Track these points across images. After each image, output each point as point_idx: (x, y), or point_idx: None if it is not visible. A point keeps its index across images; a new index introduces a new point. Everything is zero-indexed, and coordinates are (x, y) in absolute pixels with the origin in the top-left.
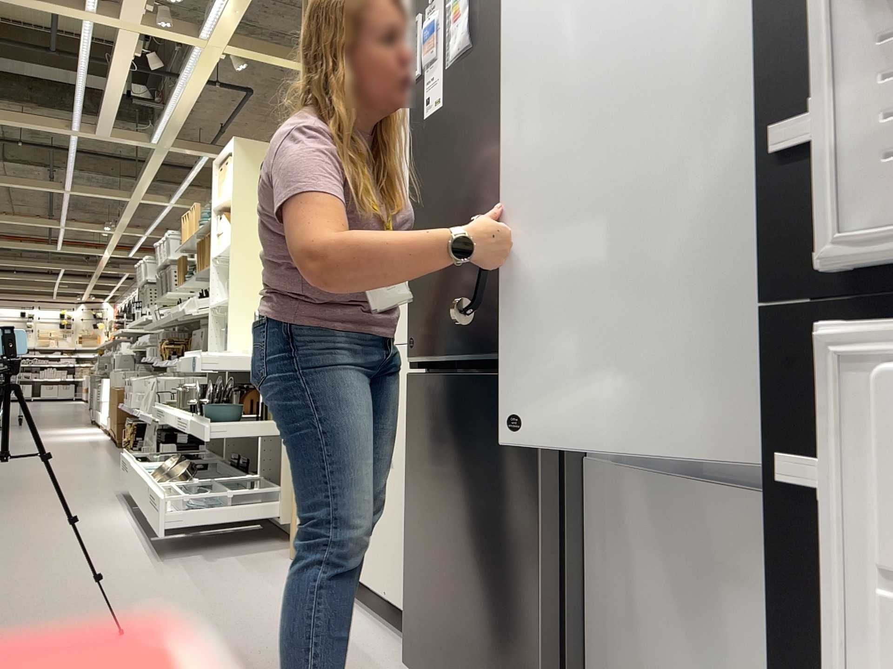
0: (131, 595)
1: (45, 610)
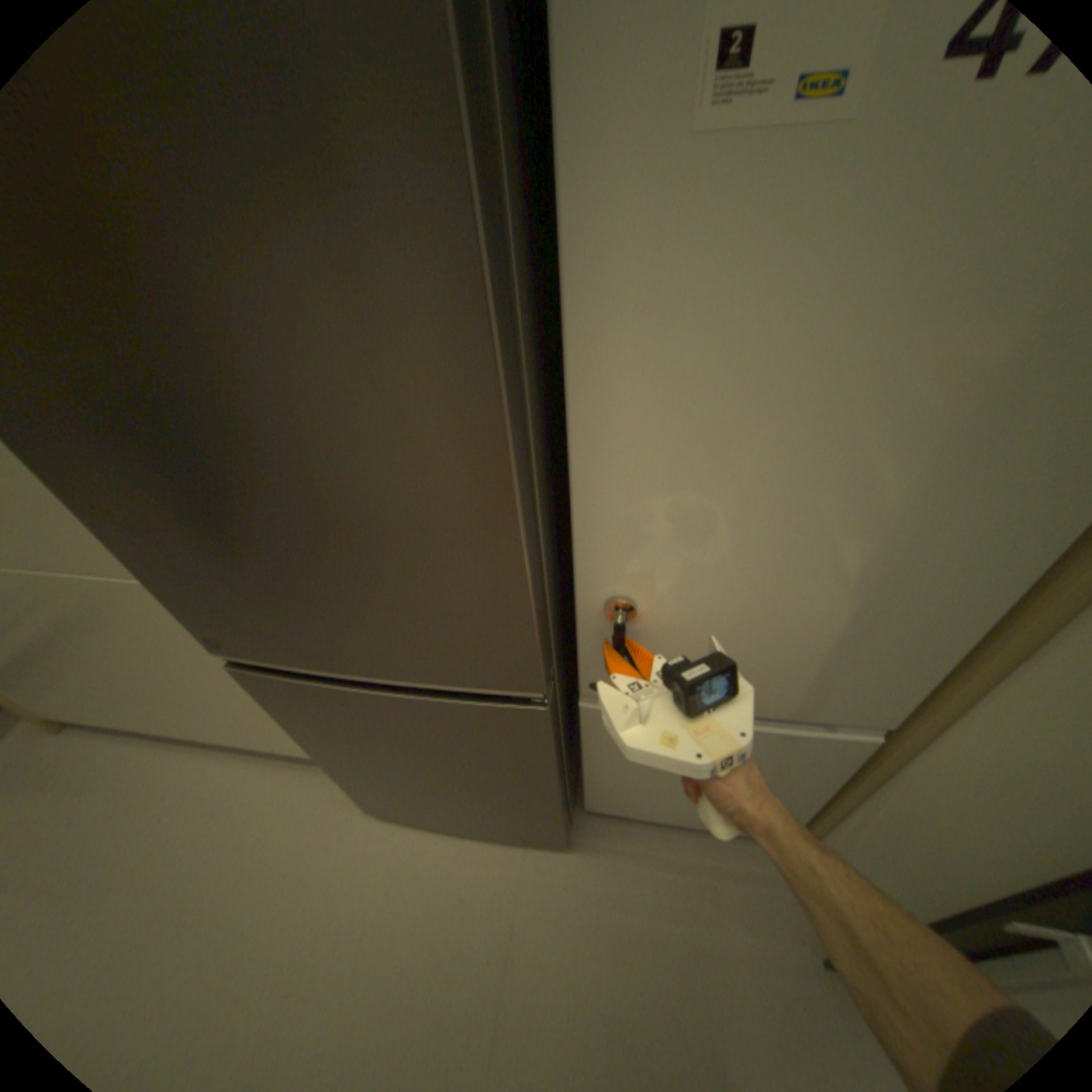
0: None
1: None
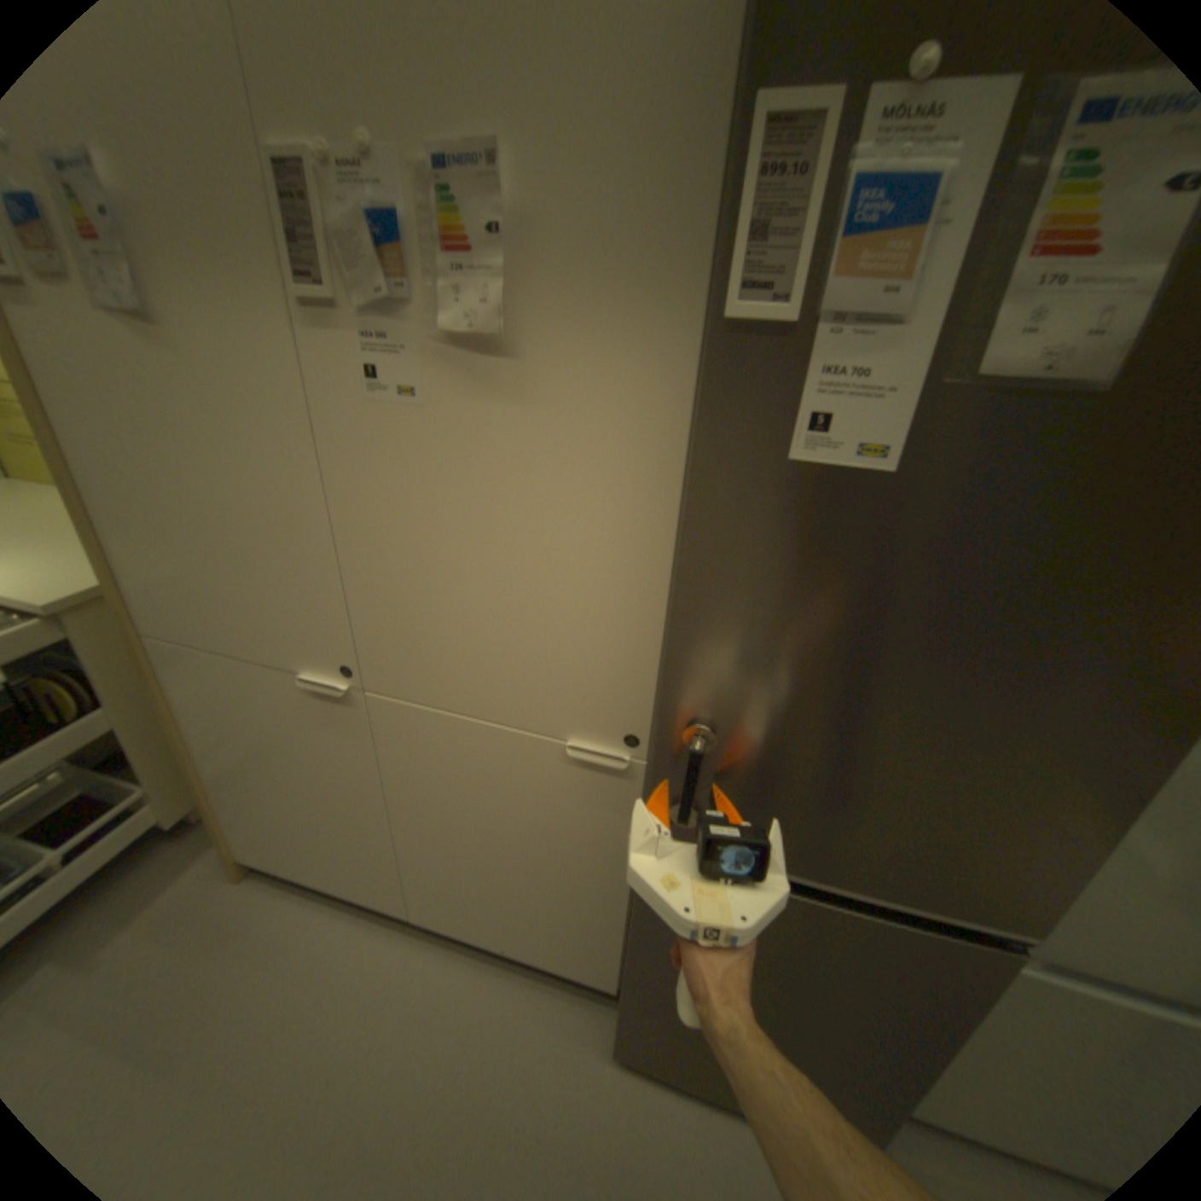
0: None
1: None
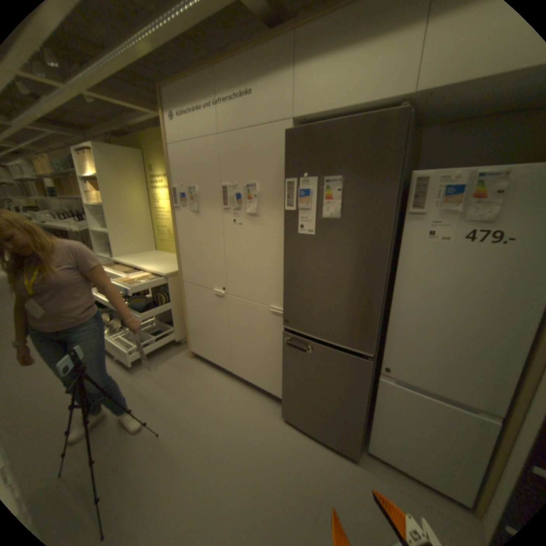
0: (138, 404)
1: (103, 429)
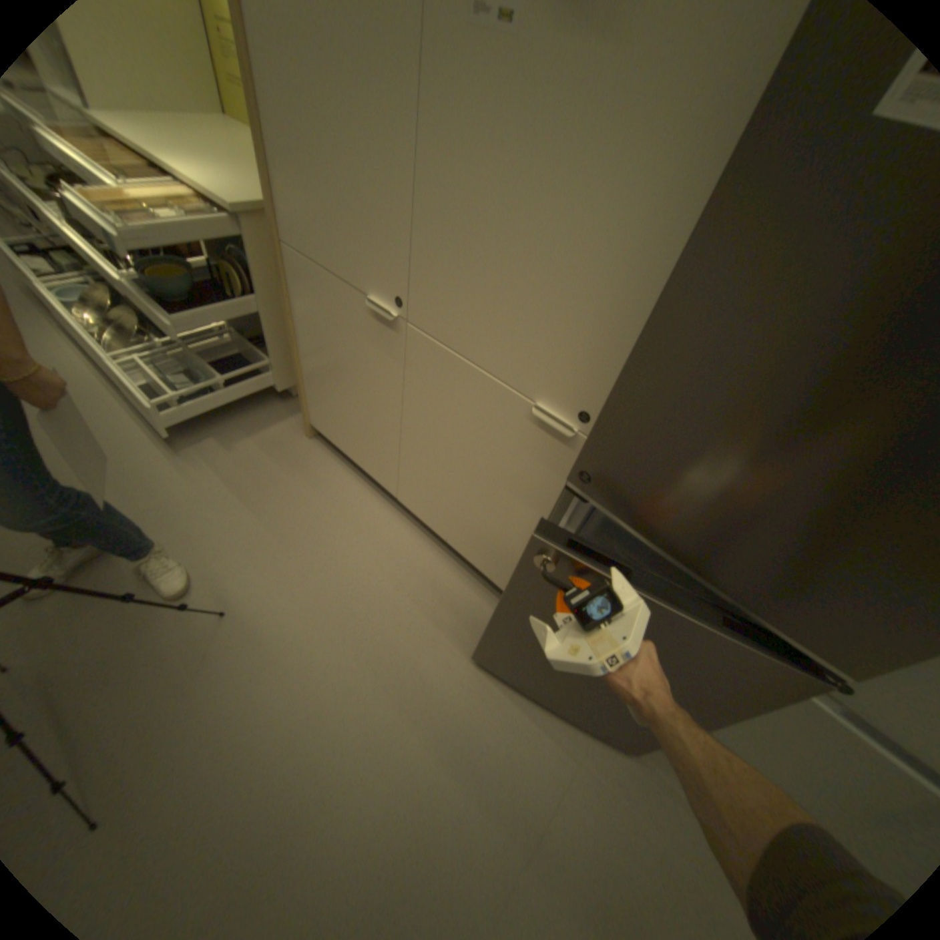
0: (185, 529)
1: (105, 576)
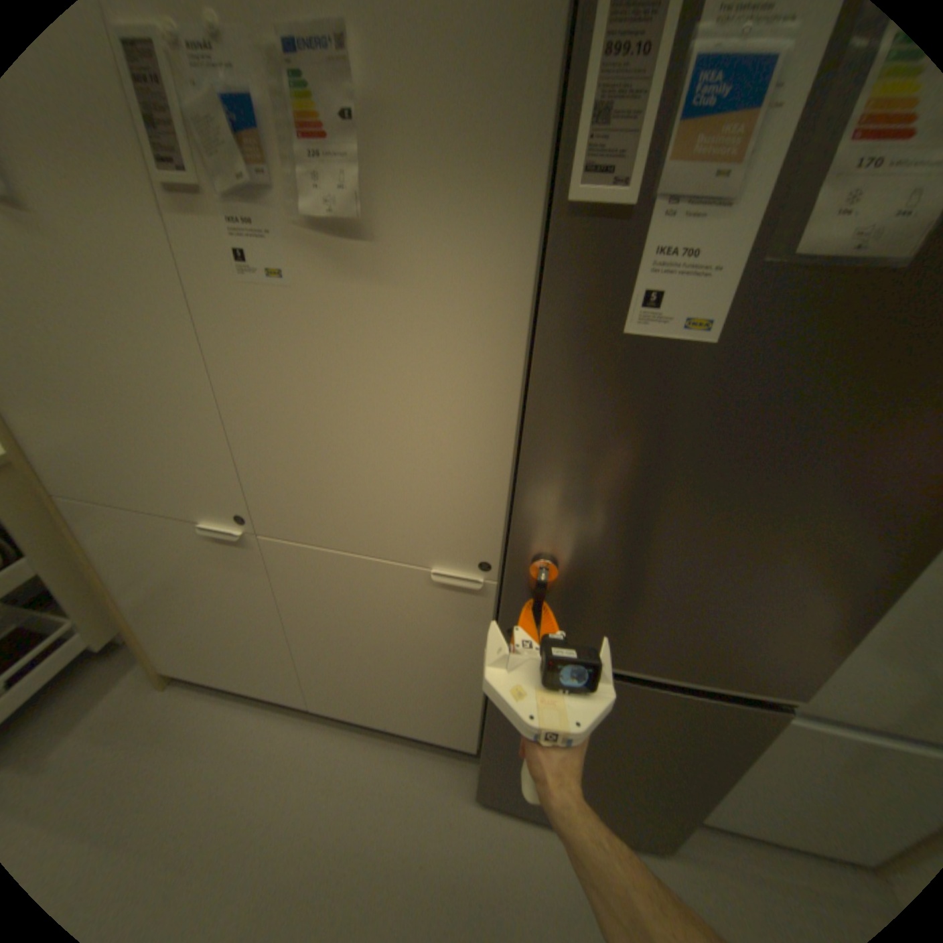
0: None
1: None
